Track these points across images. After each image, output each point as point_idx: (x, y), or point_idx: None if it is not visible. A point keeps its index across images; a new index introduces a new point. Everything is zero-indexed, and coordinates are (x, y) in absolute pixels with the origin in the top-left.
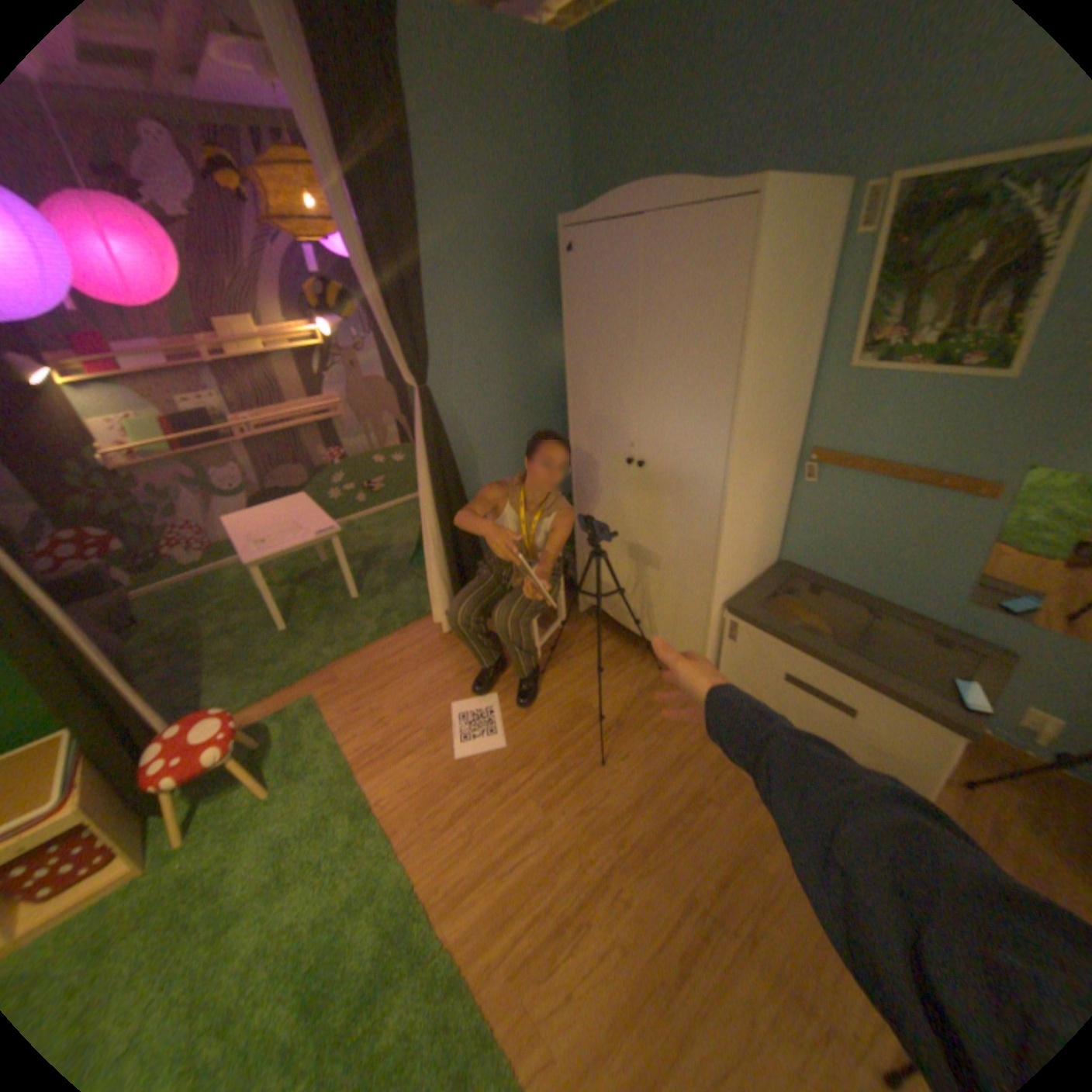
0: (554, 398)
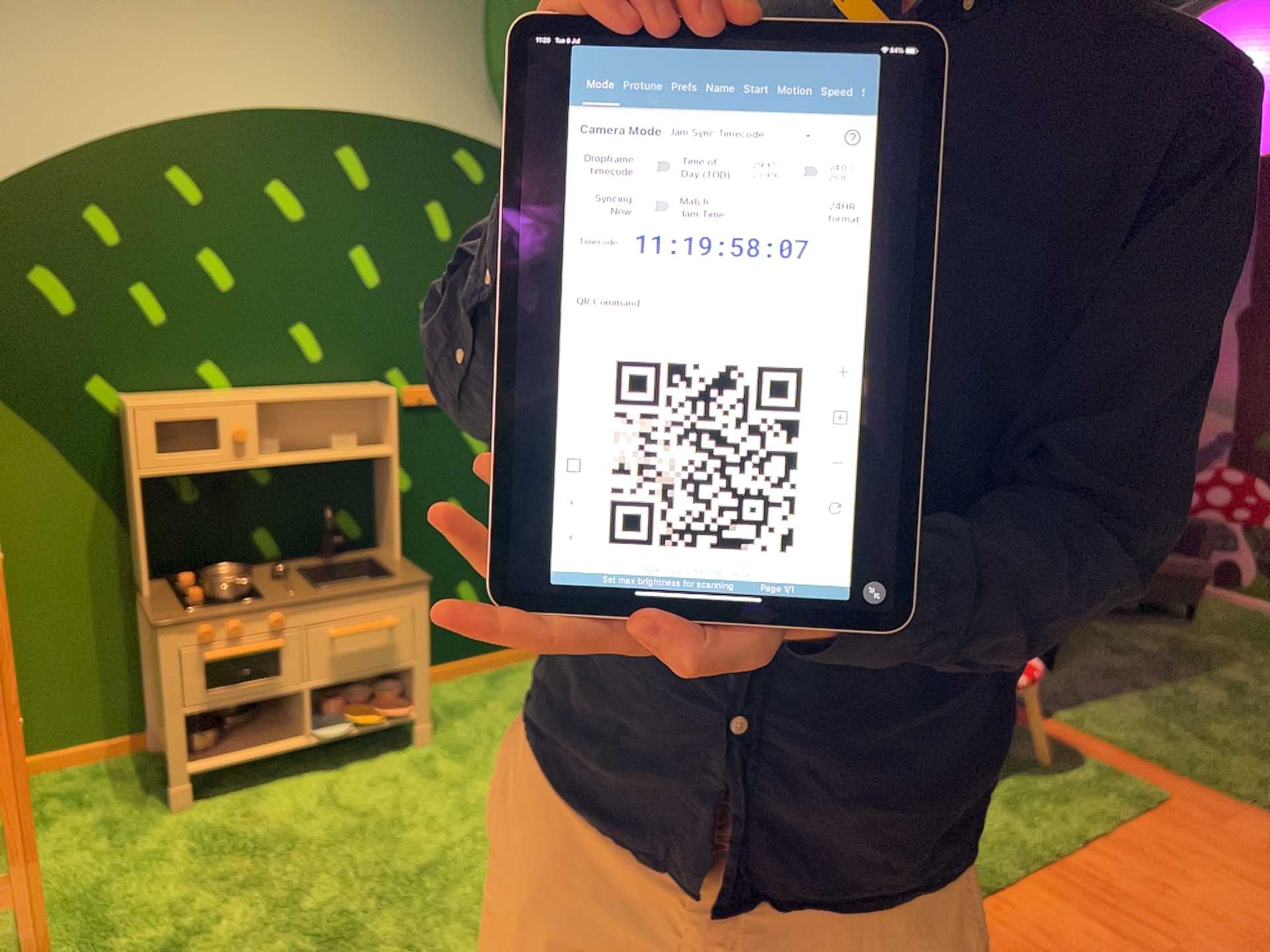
0: None
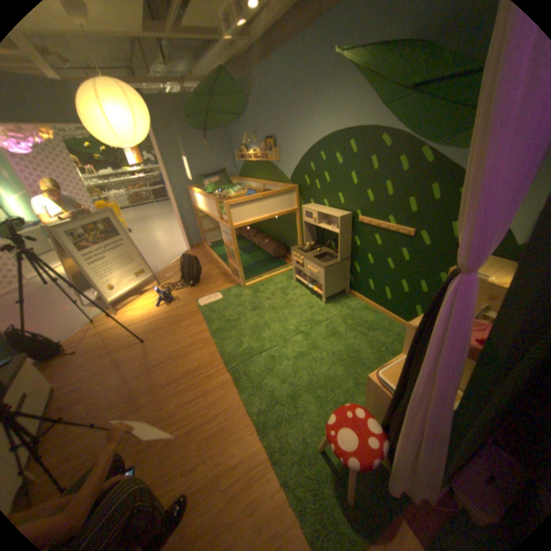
0: None
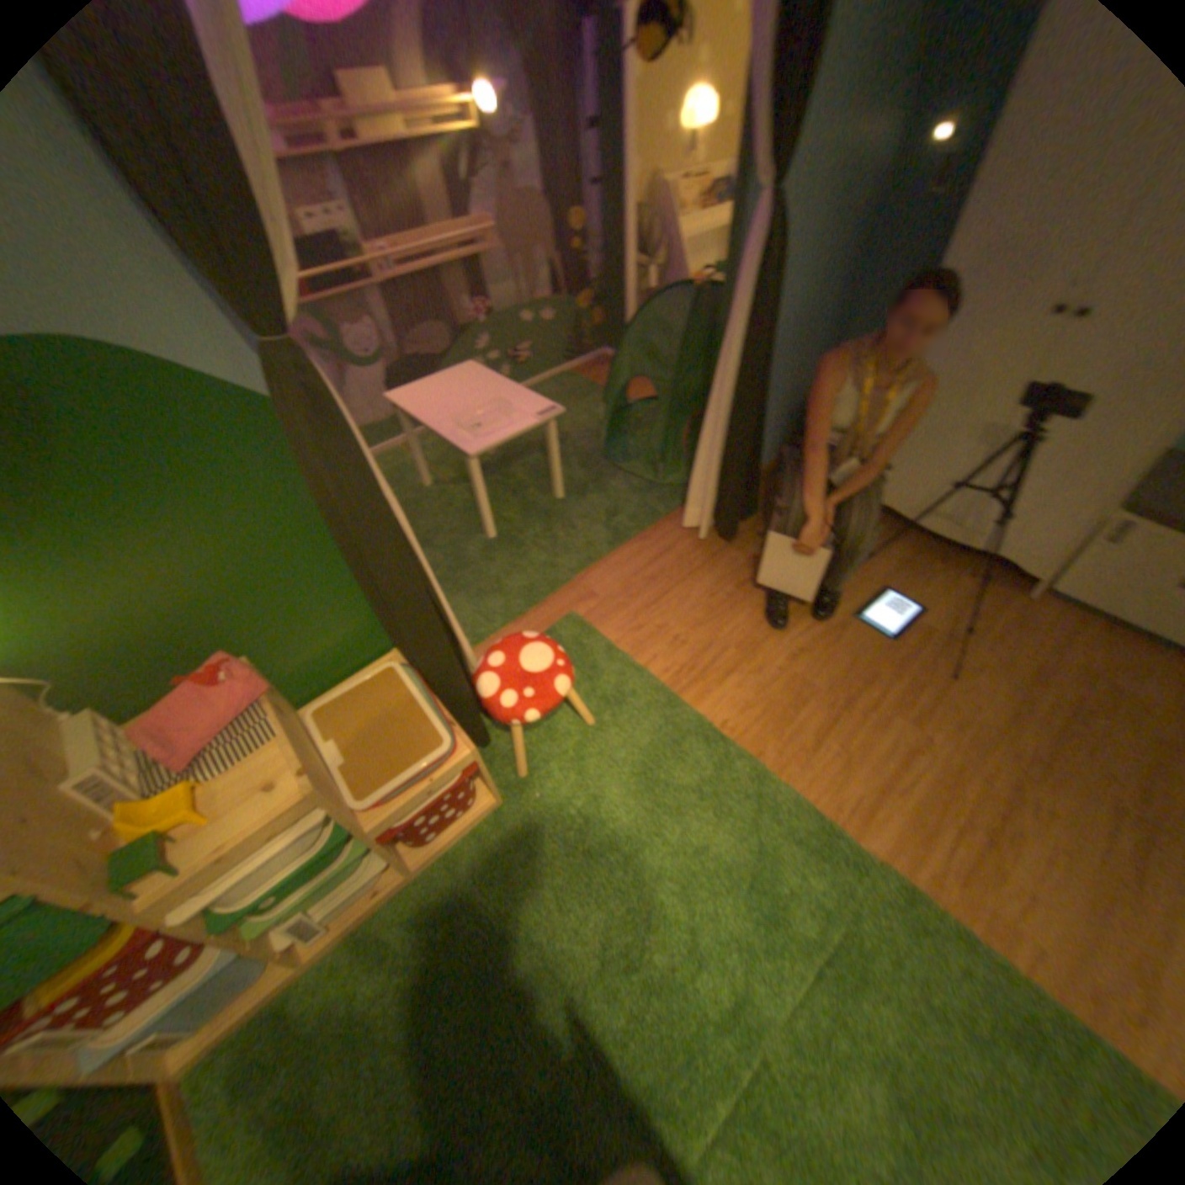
0: (857, 220)
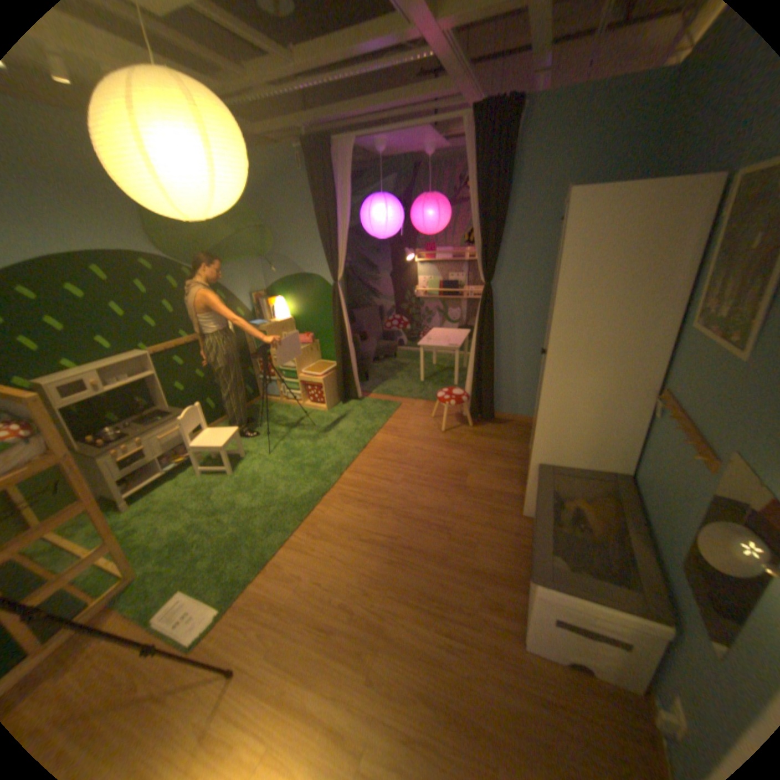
0: None
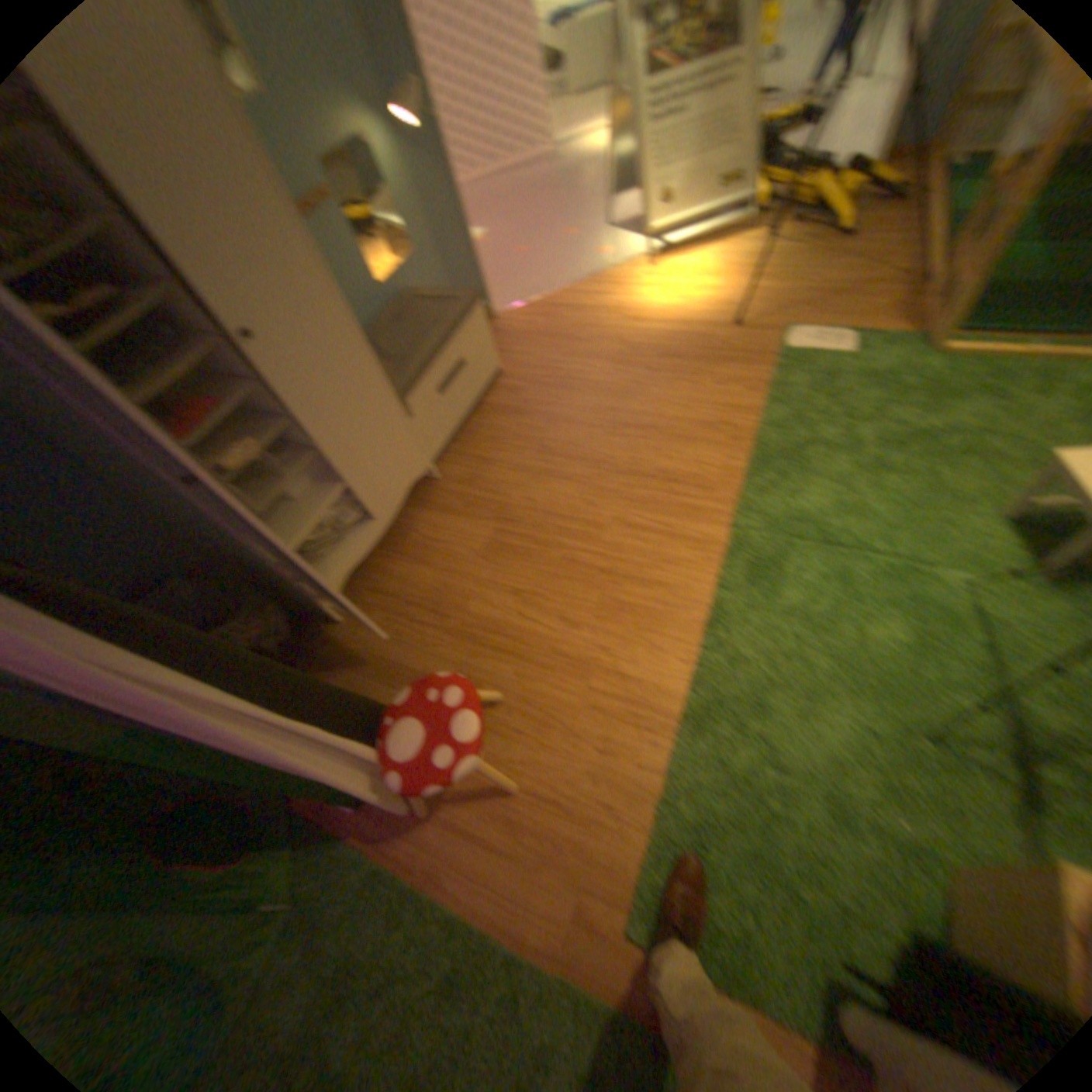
0: None
